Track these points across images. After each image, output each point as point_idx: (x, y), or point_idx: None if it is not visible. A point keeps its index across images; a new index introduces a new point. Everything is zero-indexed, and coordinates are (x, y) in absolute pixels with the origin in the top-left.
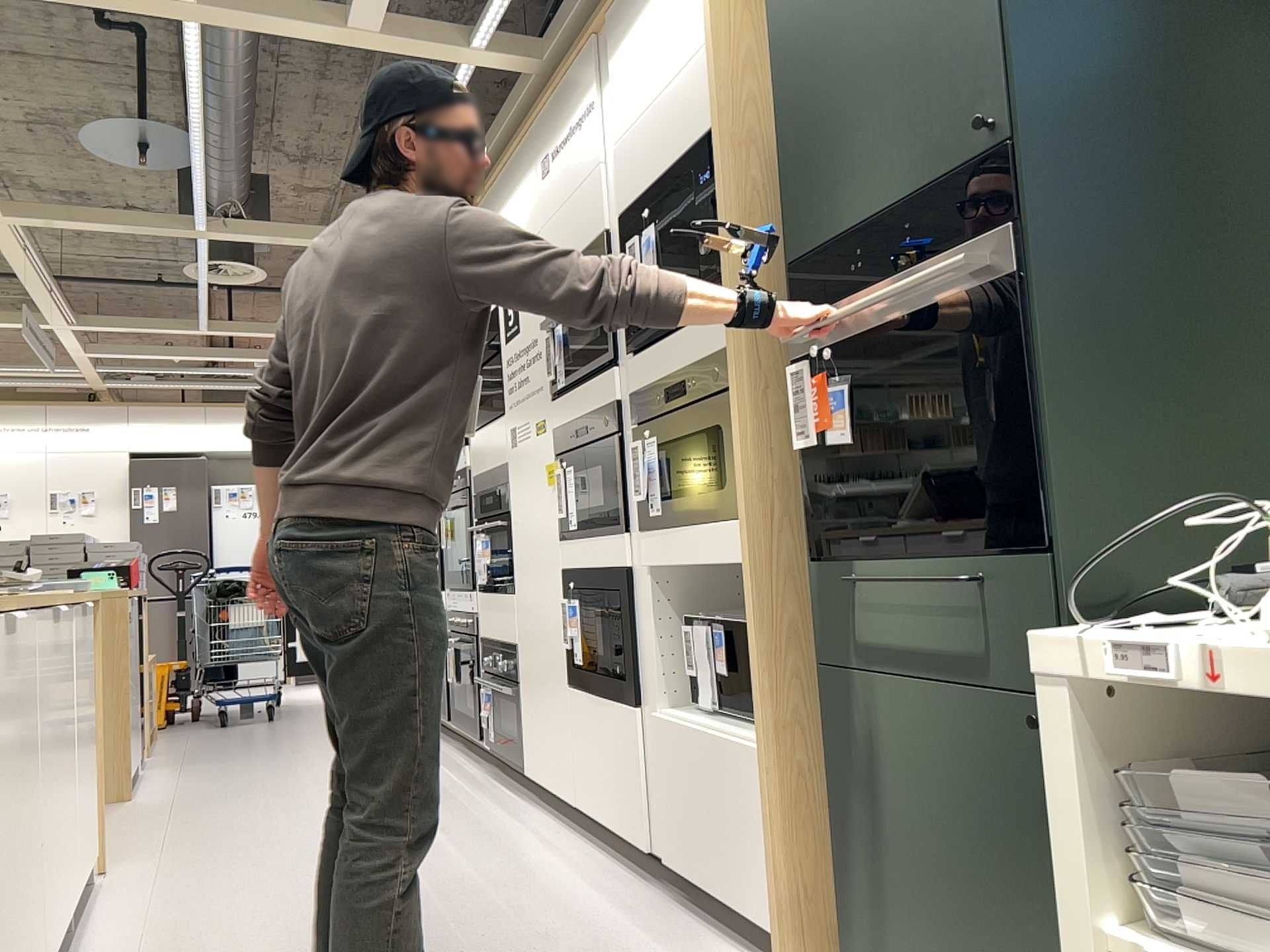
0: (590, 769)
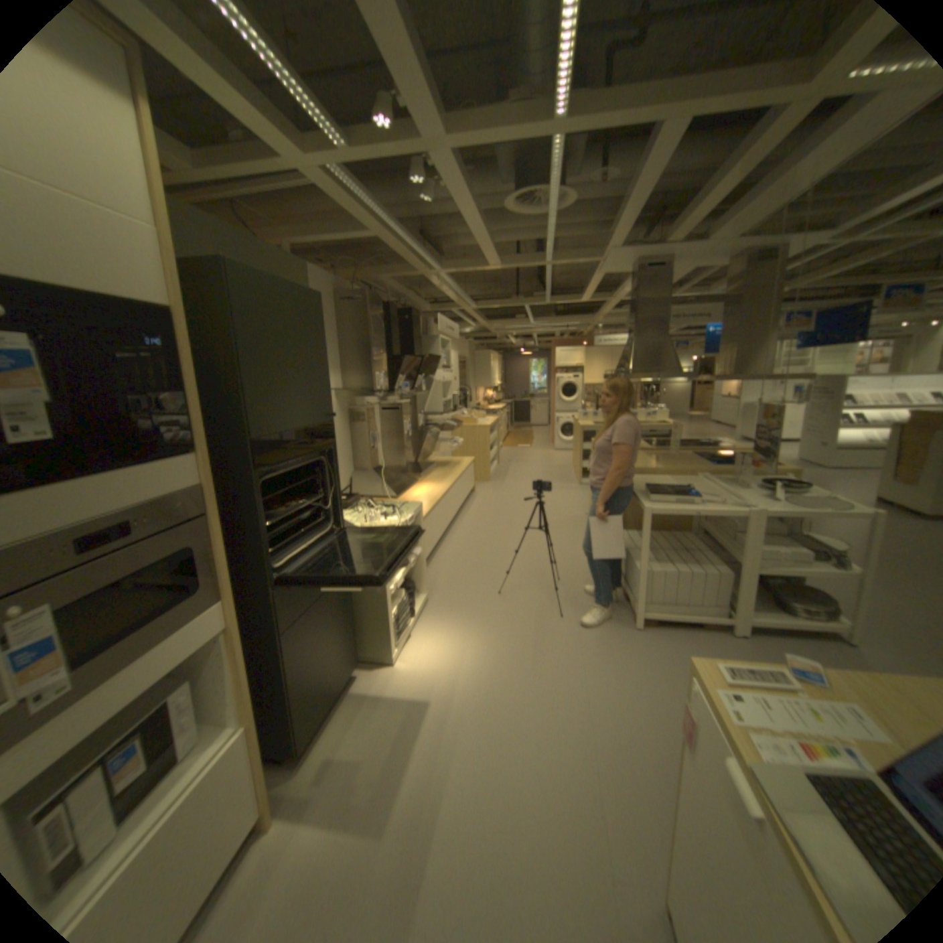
0: None
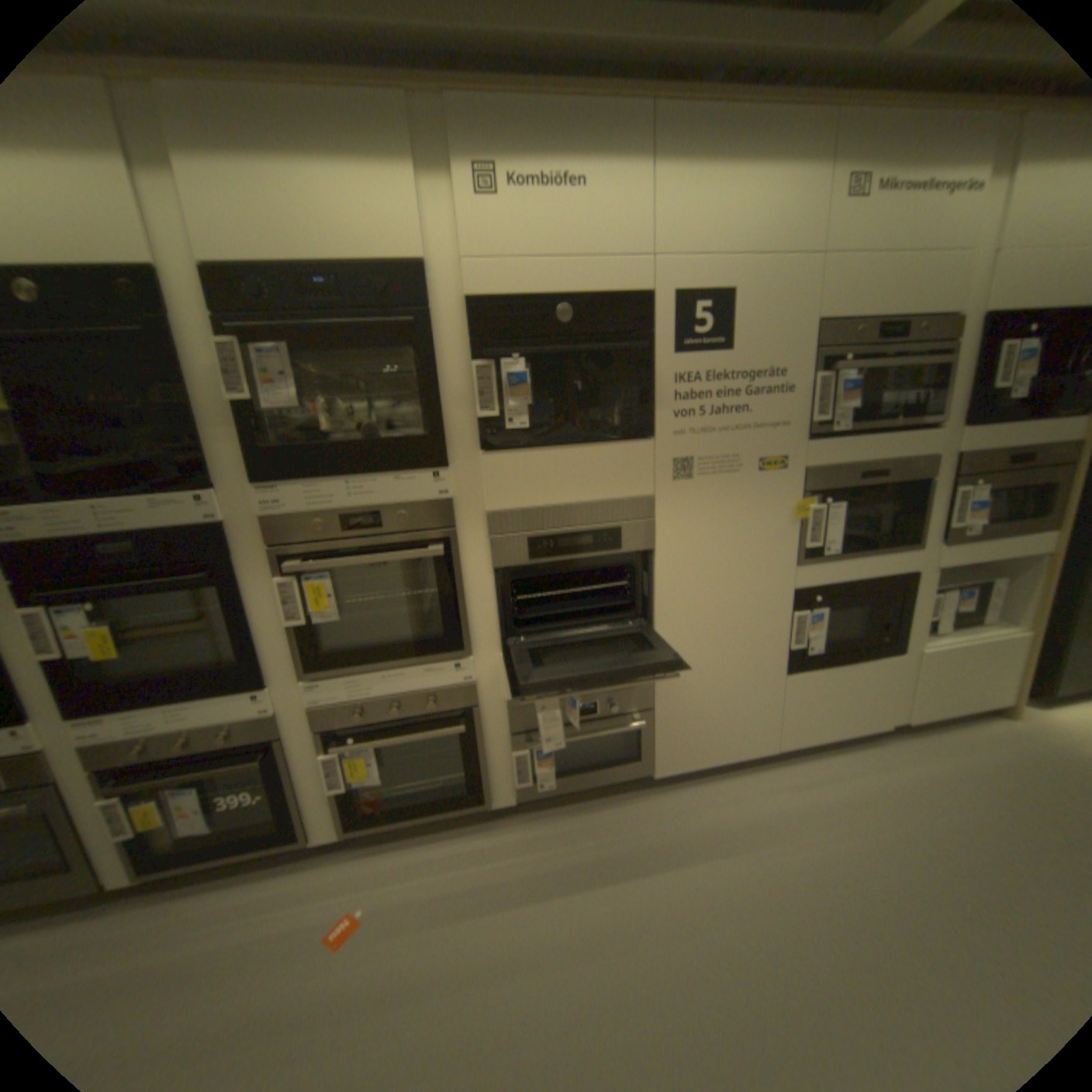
0: (815, 717)
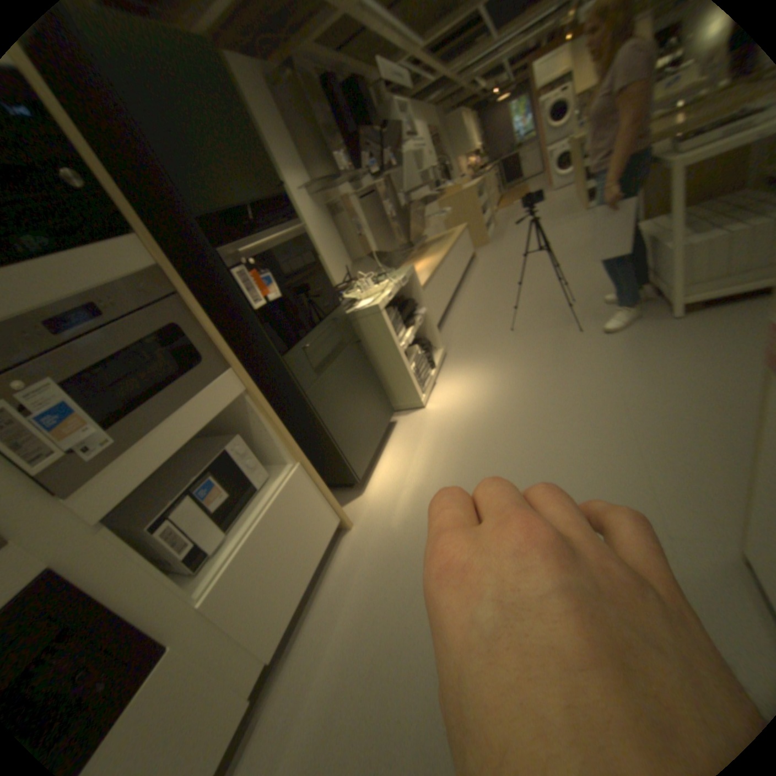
0: None
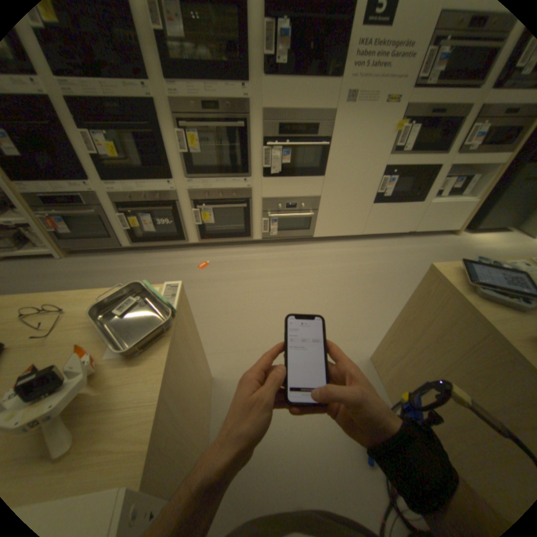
0: (379, 222)
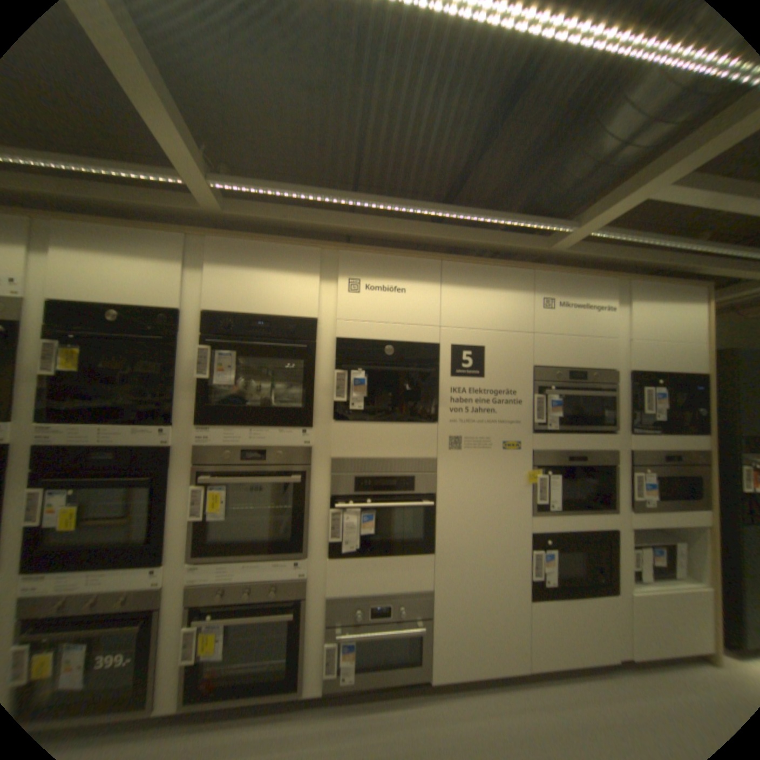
0: (556, 642)
